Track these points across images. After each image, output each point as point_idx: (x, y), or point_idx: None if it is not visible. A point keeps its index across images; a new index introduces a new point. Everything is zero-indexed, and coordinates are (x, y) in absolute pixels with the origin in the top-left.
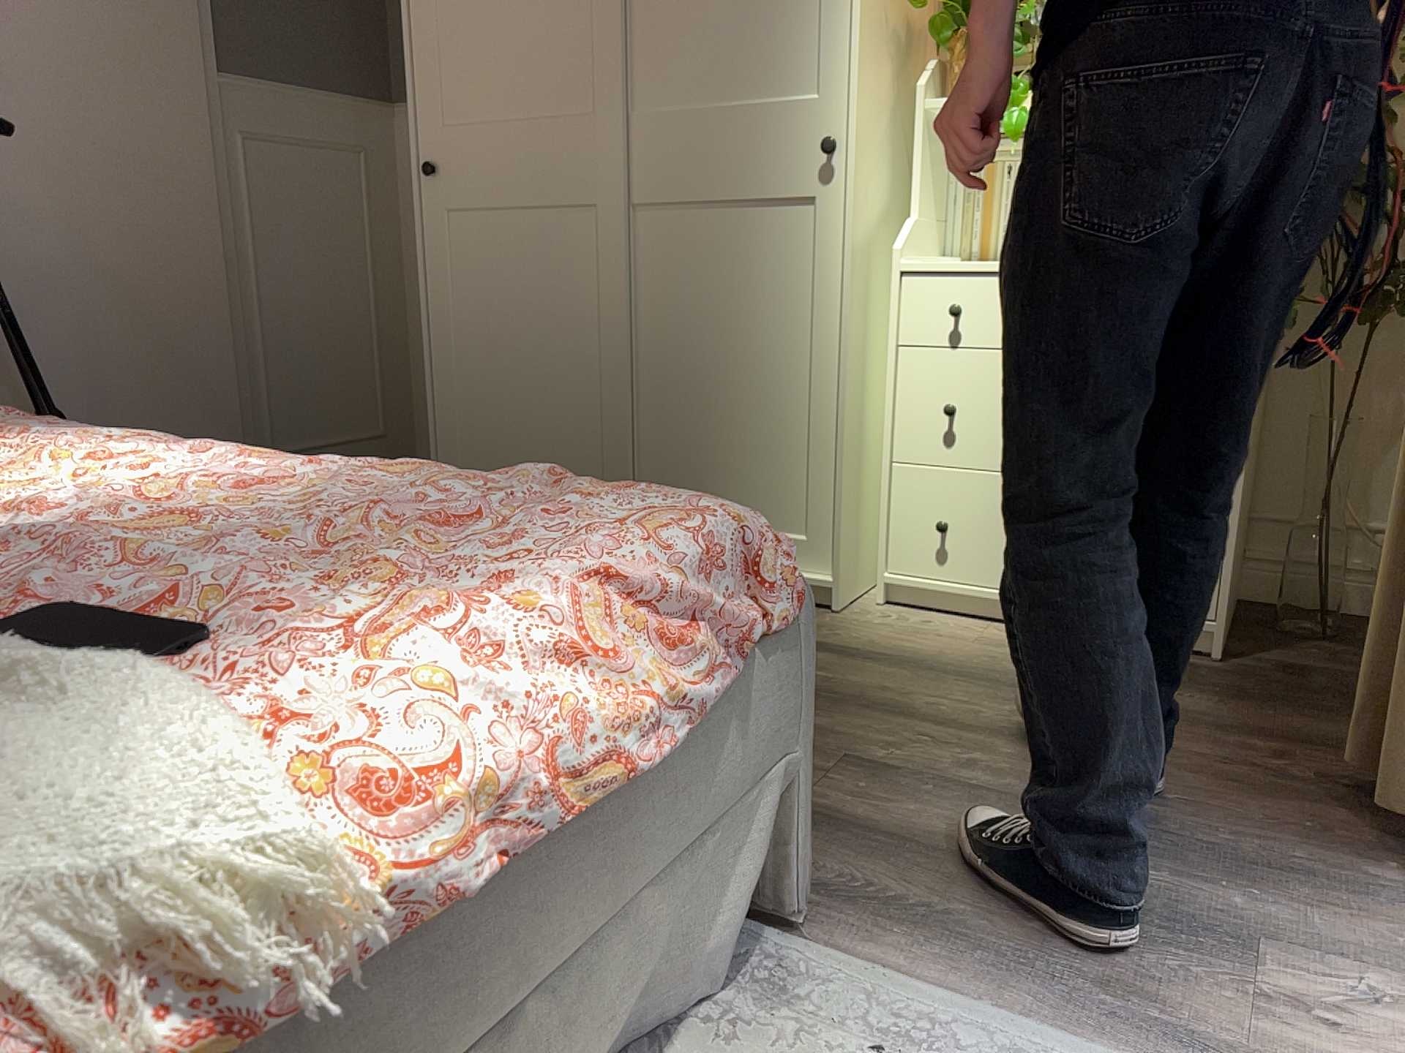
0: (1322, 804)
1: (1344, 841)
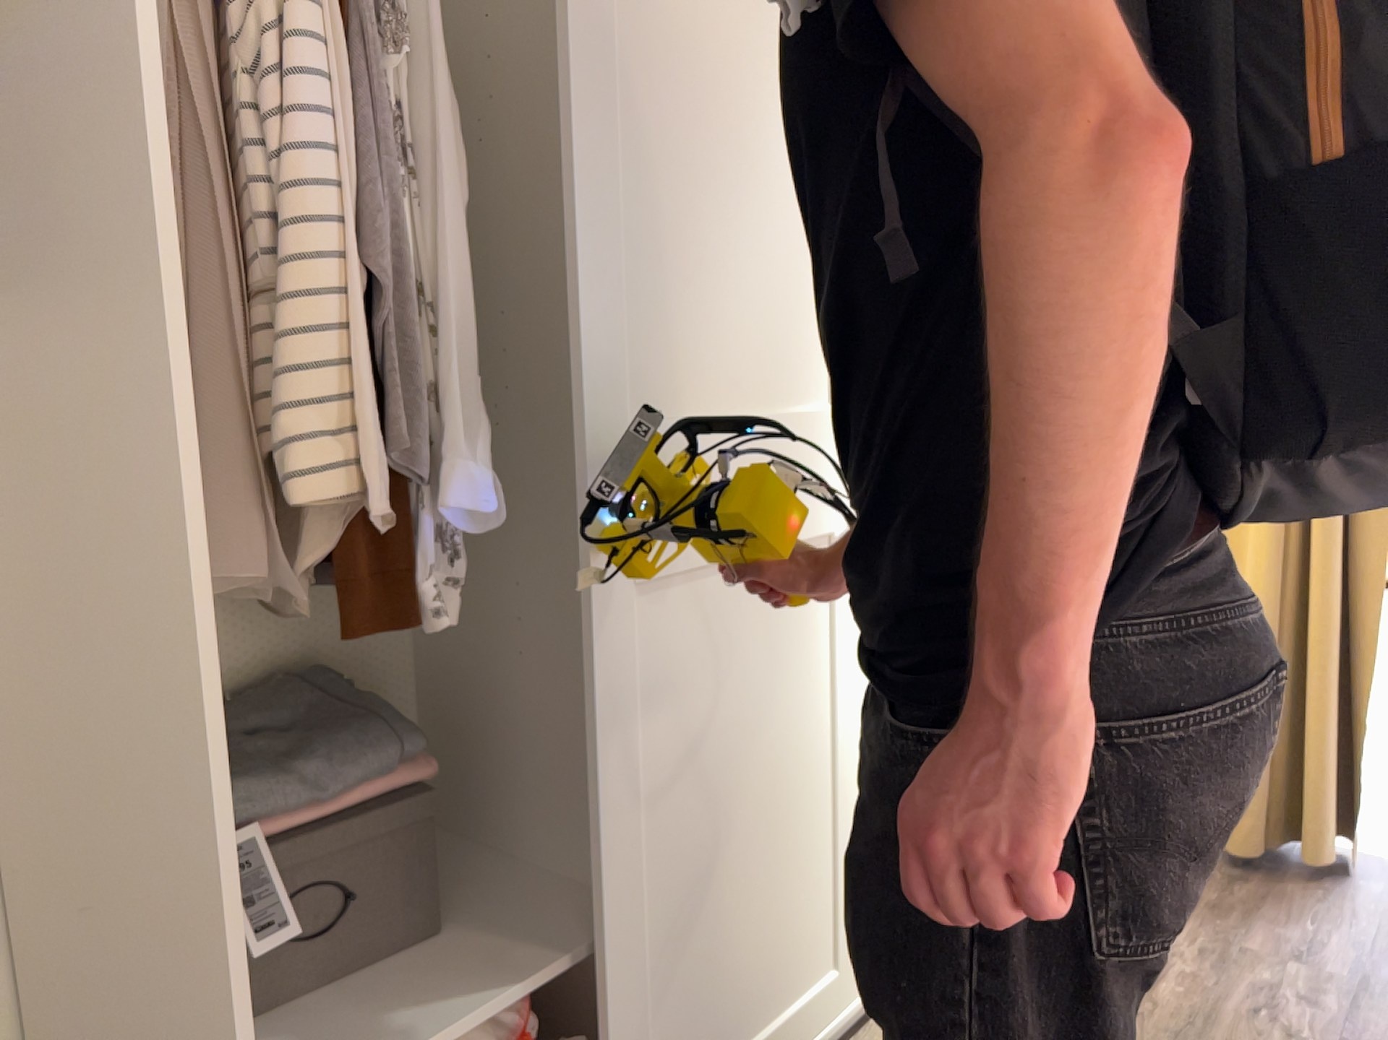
0: (1270, 879)
1: (1323, 888)
